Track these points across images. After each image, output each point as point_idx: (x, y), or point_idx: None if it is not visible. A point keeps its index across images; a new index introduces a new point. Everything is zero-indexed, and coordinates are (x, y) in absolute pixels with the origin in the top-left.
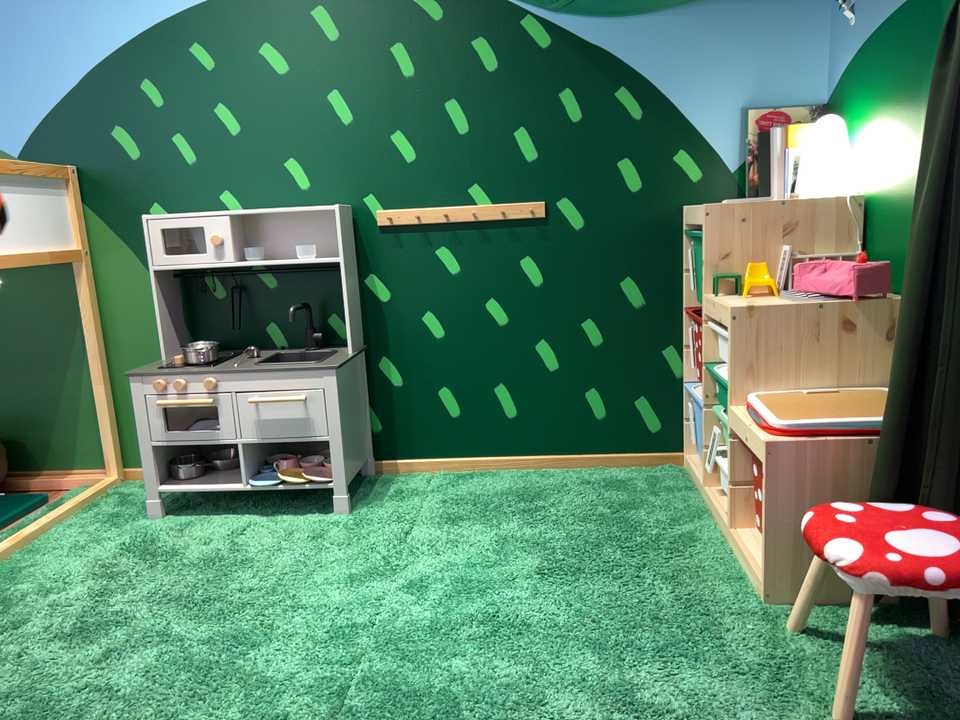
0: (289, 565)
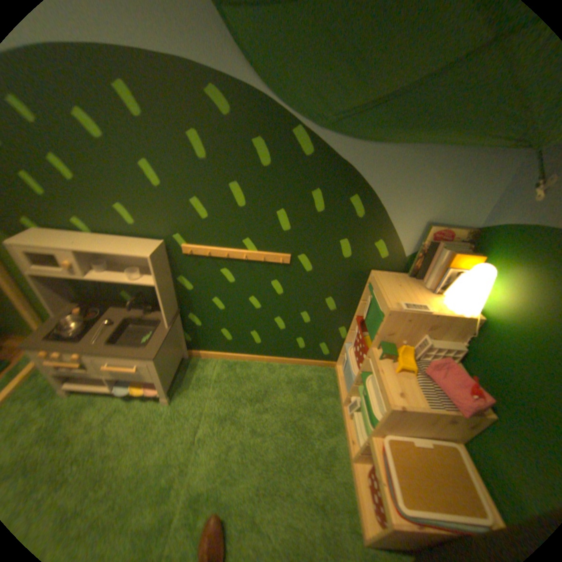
0: (128, 465)
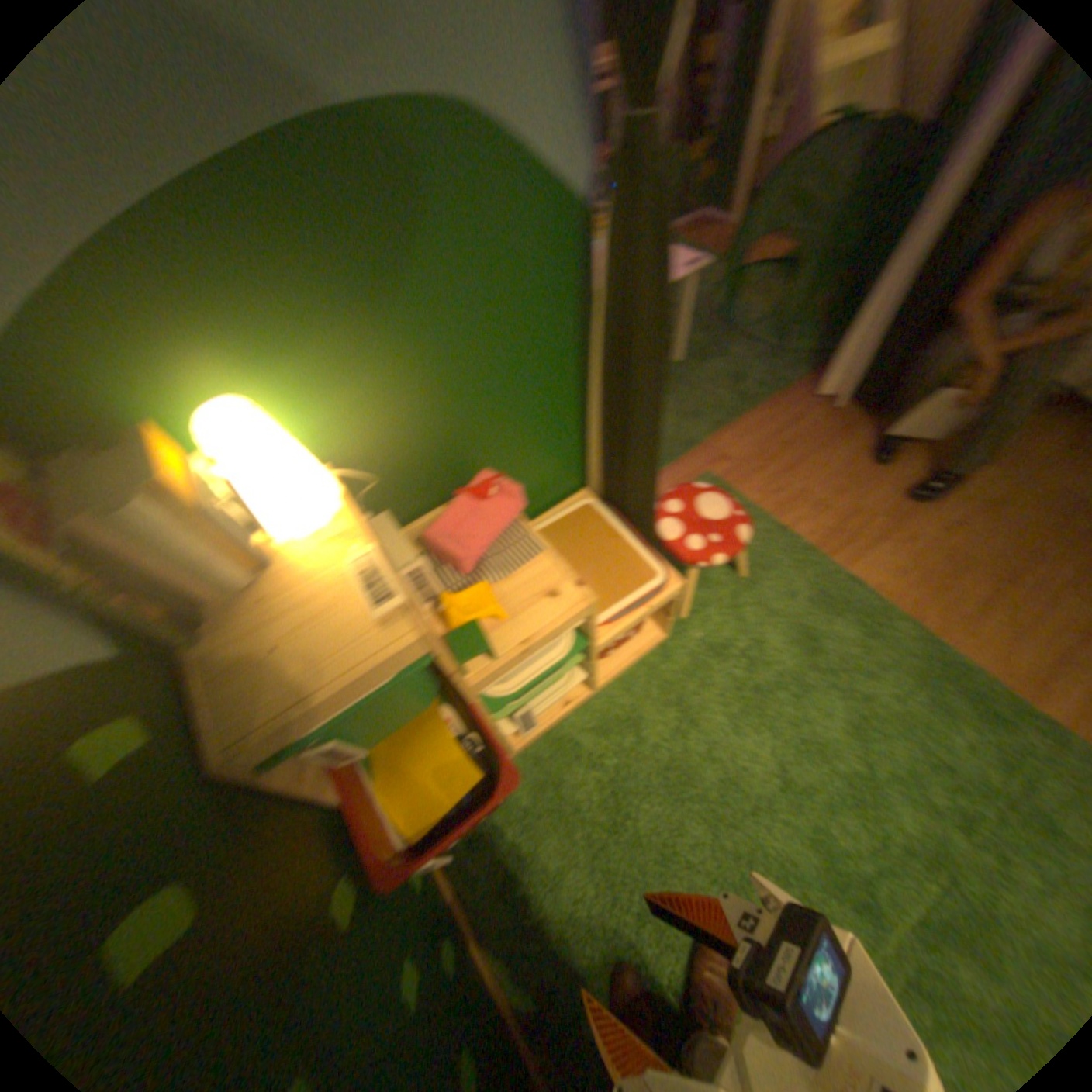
0: None
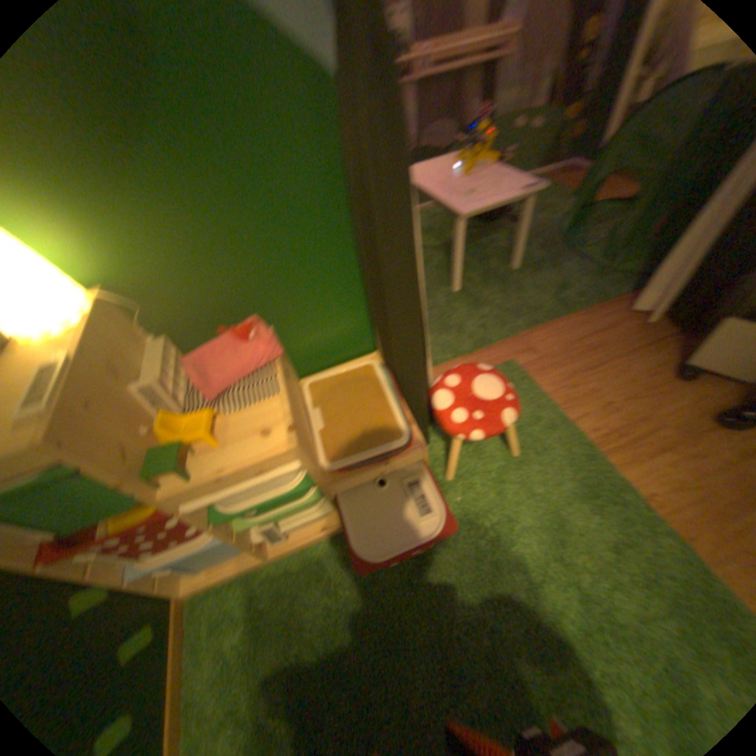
0: None
